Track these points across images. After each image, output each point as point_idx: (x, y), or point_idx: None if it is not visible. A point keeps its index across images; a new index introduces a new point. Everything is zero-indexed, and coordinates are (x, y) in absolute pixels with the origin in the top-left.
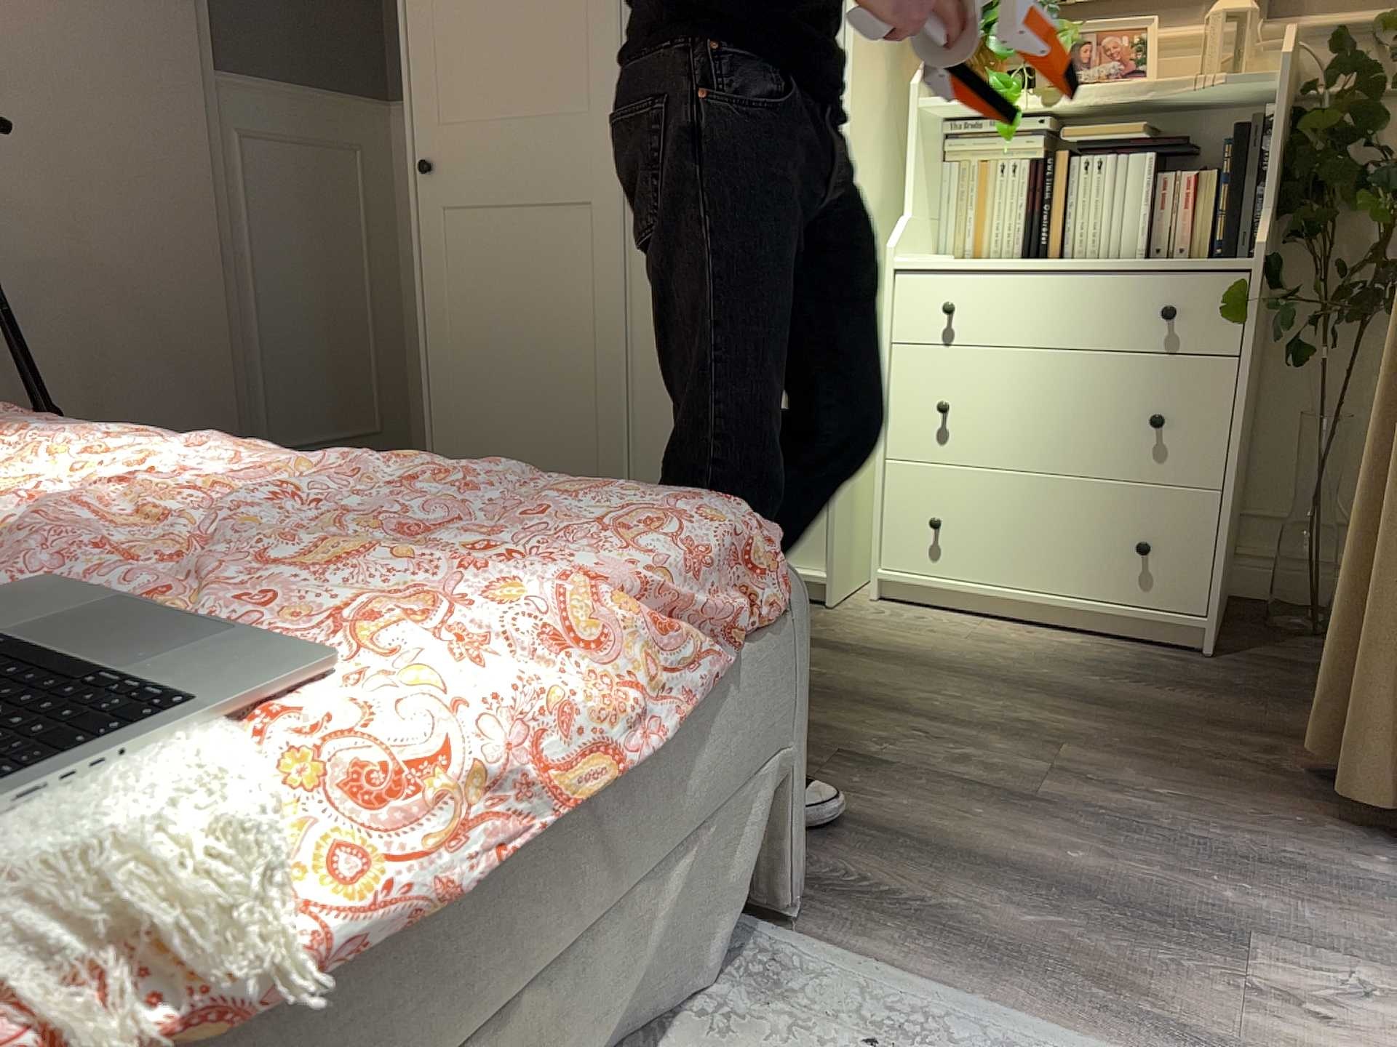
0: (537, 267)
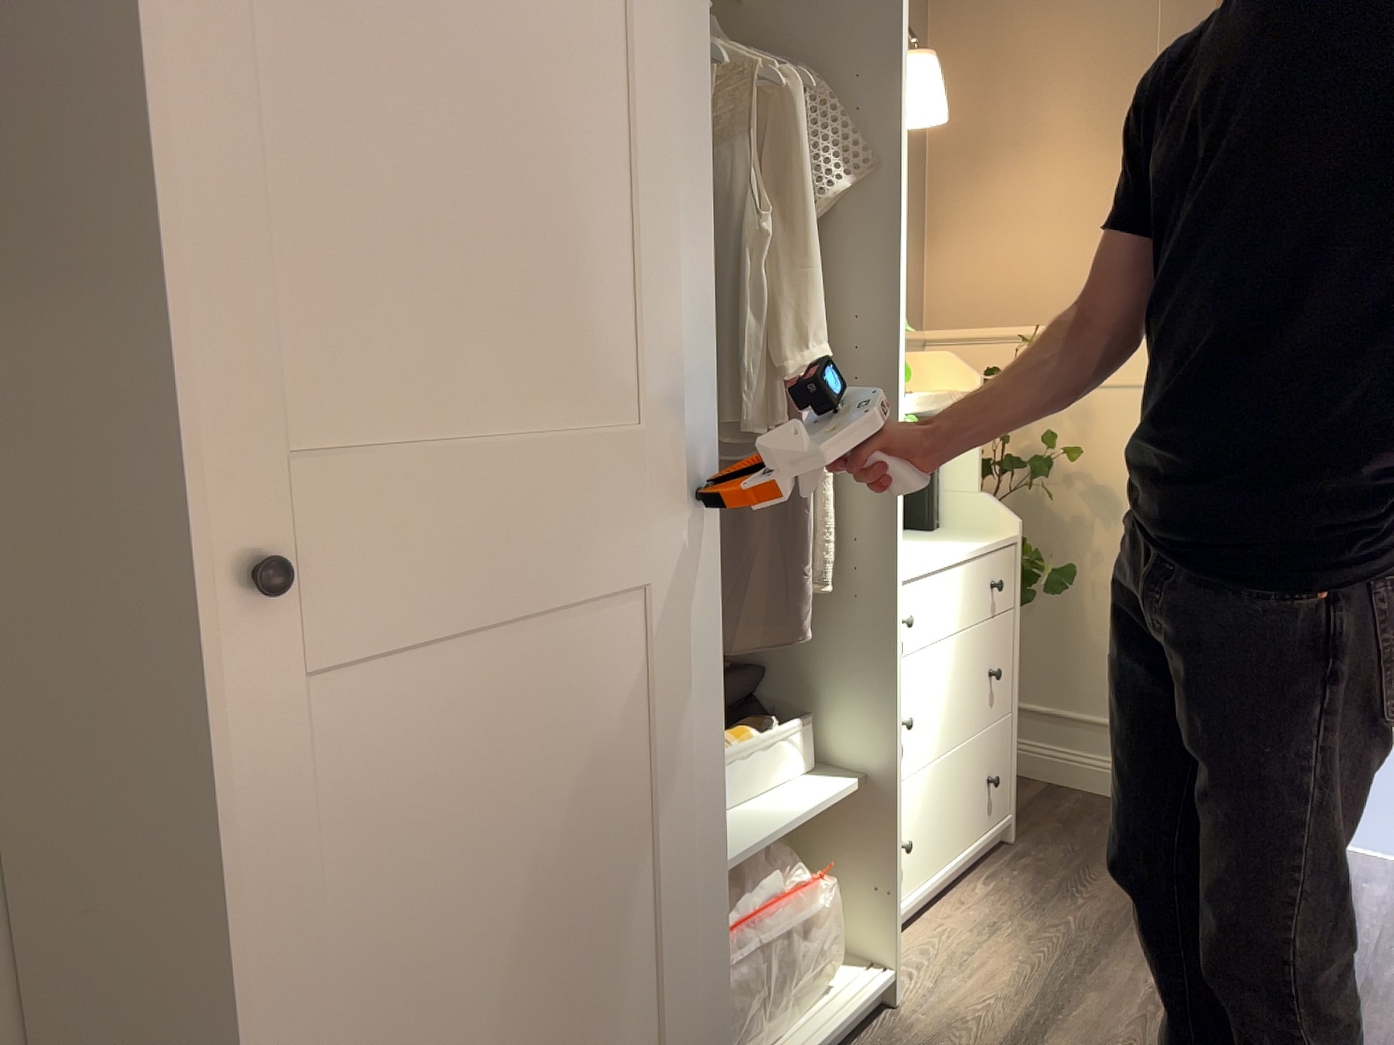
0: (573, 713)
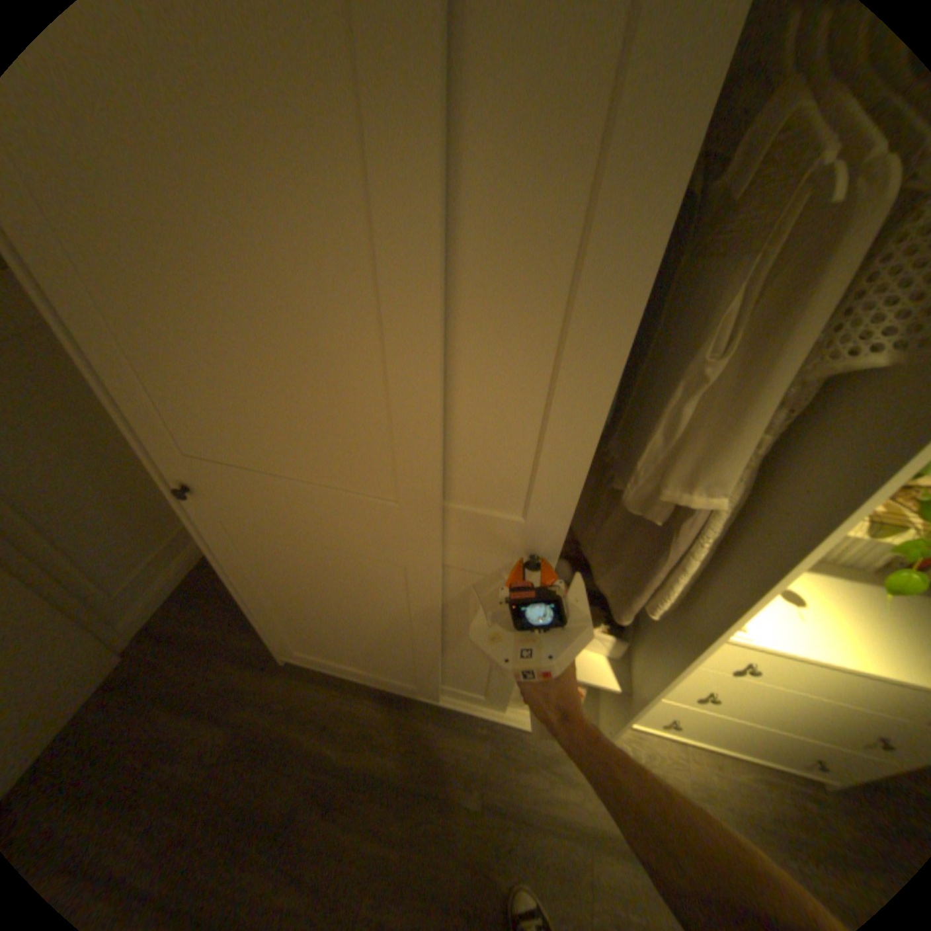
0: (342, 584)
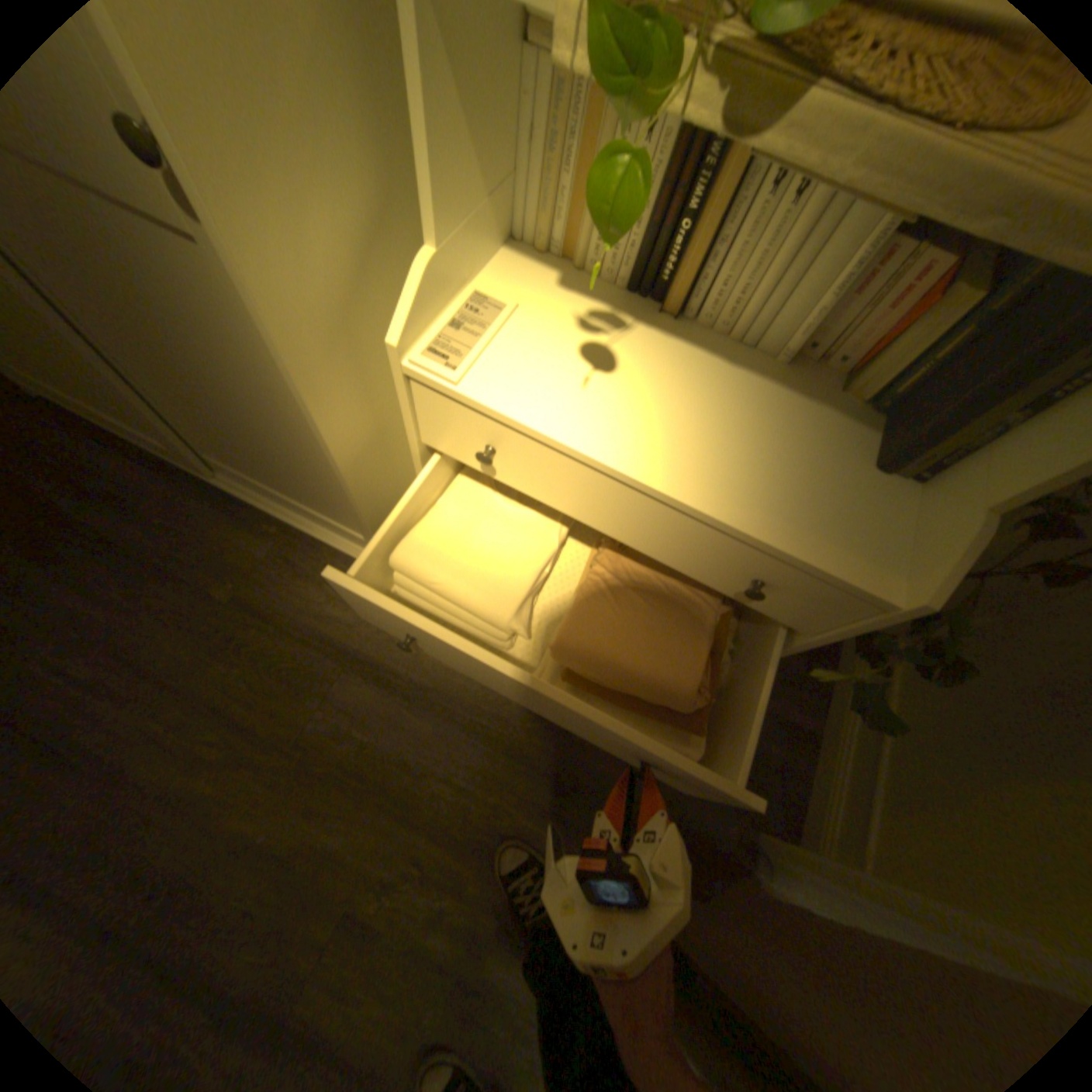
0: None
